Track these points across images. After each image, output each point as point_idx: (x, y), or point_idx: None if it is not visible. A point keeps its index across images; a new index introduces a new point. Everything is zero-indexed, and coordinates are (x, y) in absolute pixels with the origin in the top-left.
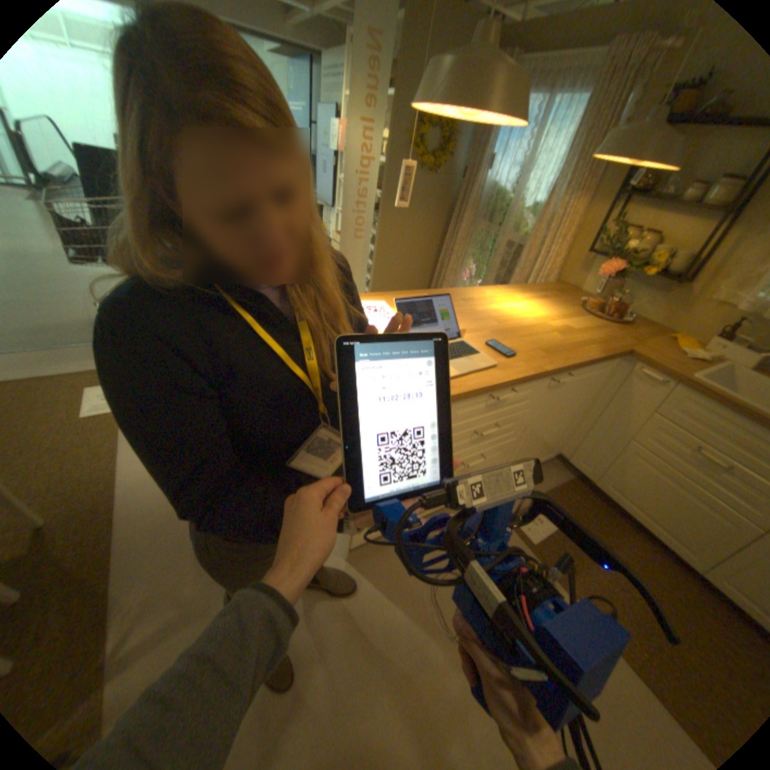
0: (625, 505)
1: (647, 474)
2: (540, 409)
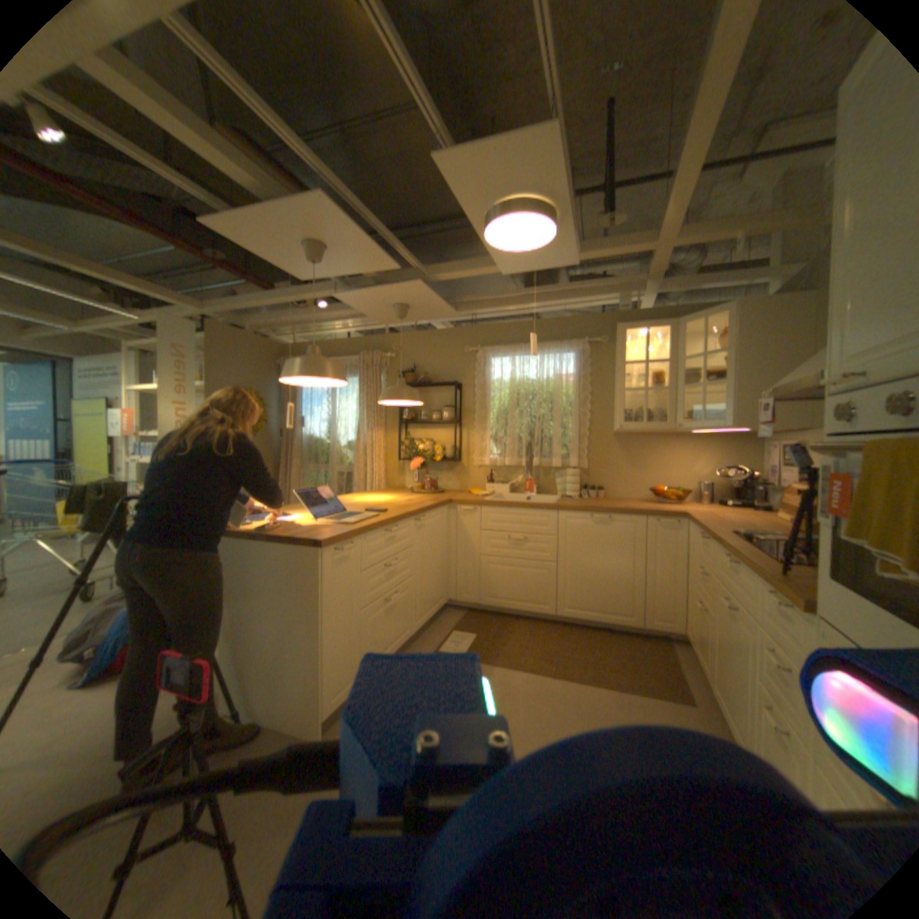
0: (500, 604)
1: (497, 572)
2: (417, 546)
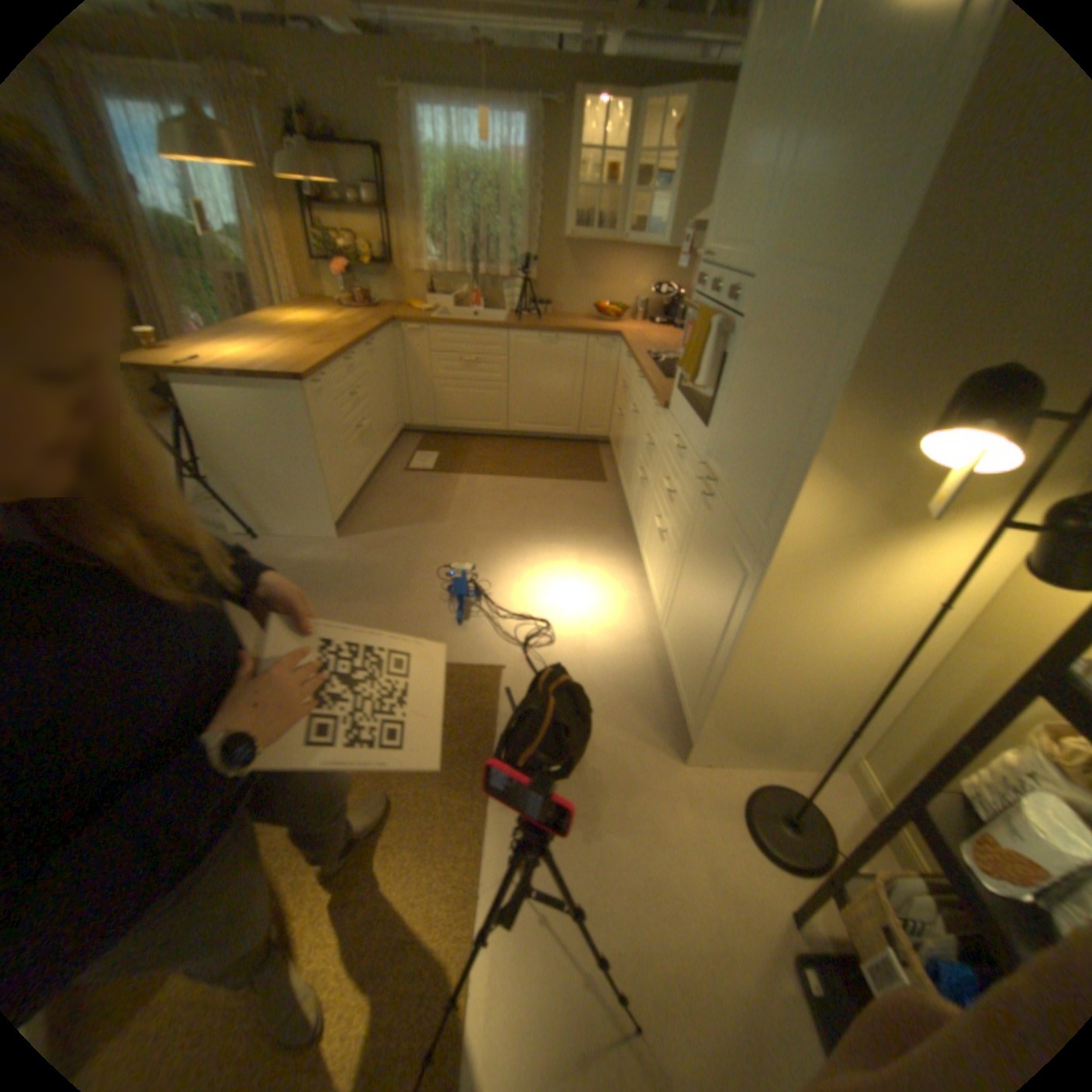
0: (457, 427)
1: (452, 397)
2: (372, 376)
